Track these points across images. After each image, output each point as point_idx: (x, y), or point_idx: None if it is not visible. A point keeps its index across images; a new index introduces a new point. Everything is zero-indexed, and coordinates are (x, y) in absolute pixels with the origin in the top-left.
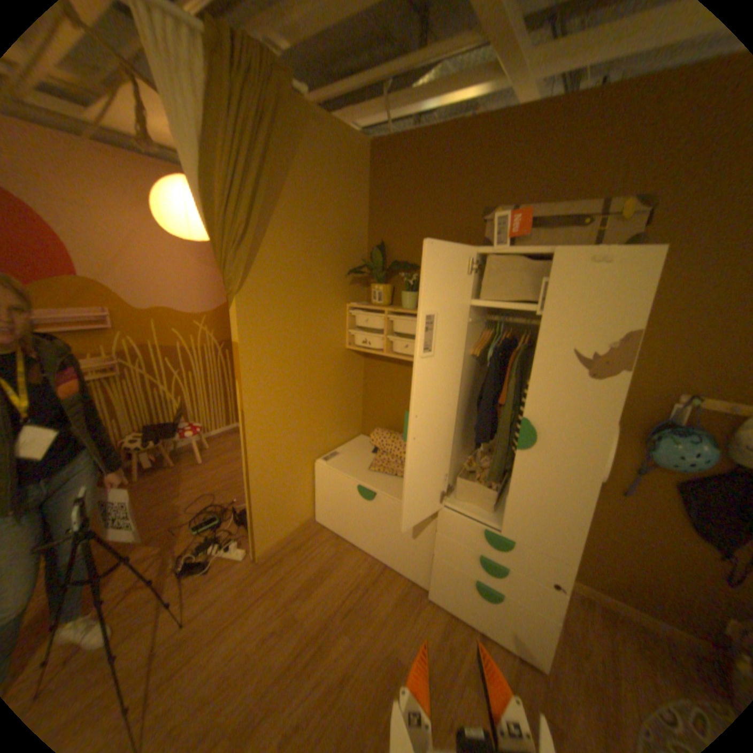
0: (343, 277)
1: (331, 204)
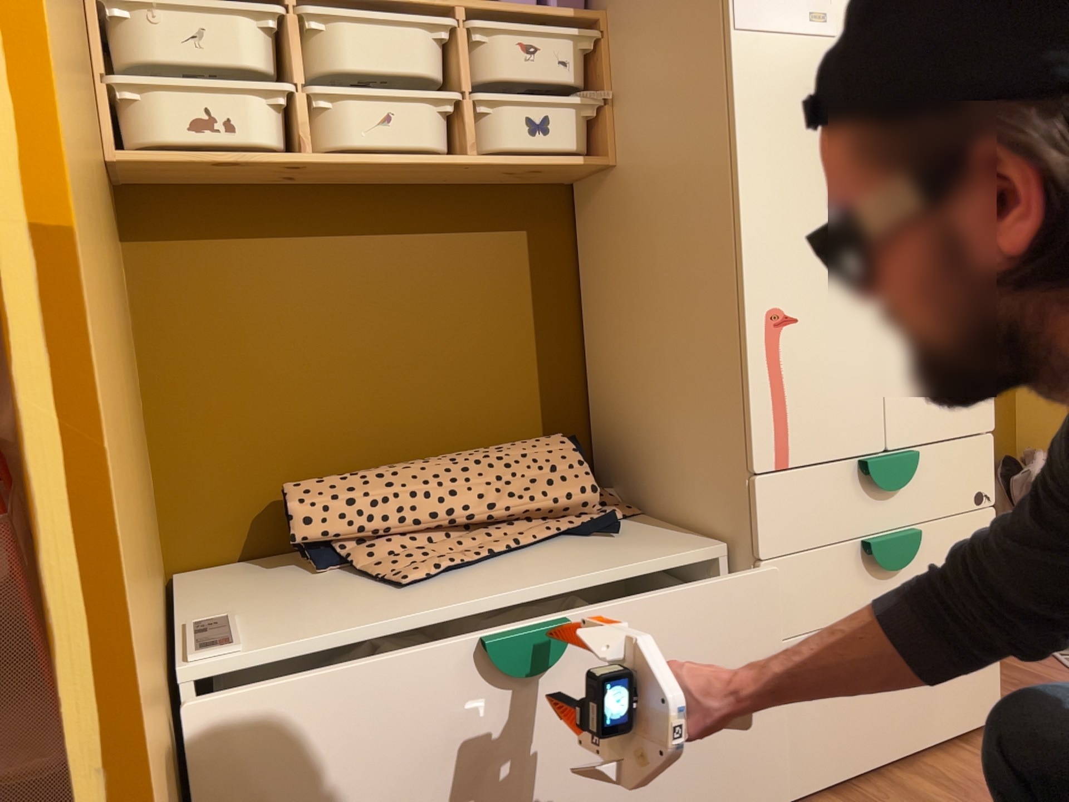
0: None
1: None
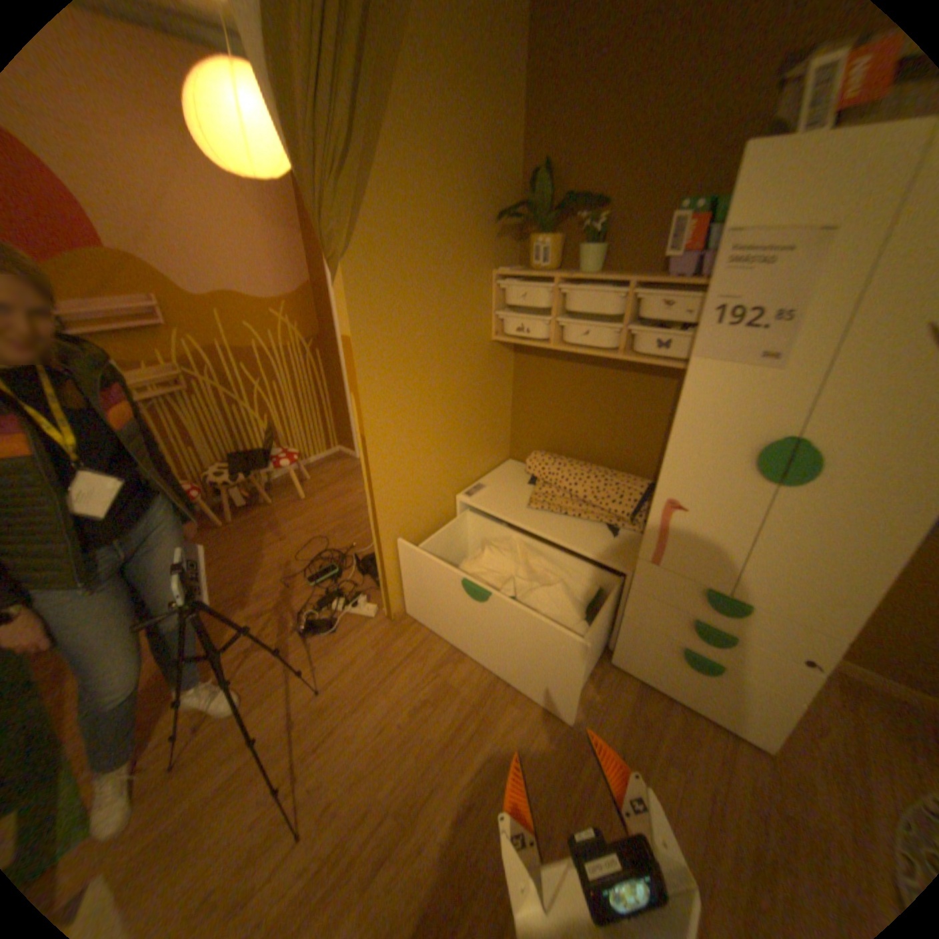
0: (486, 225)
1: (470, 91)
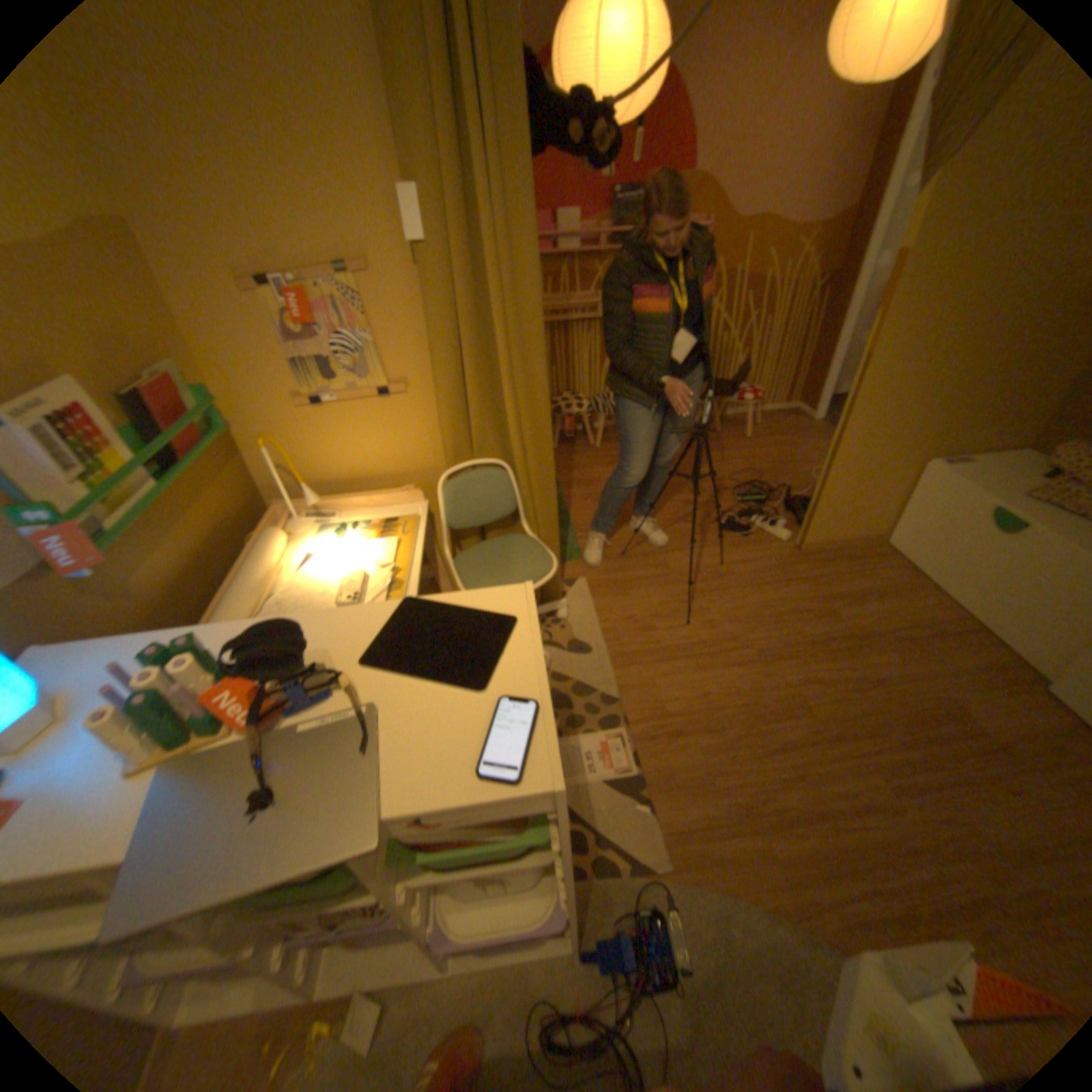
0: None
1: None
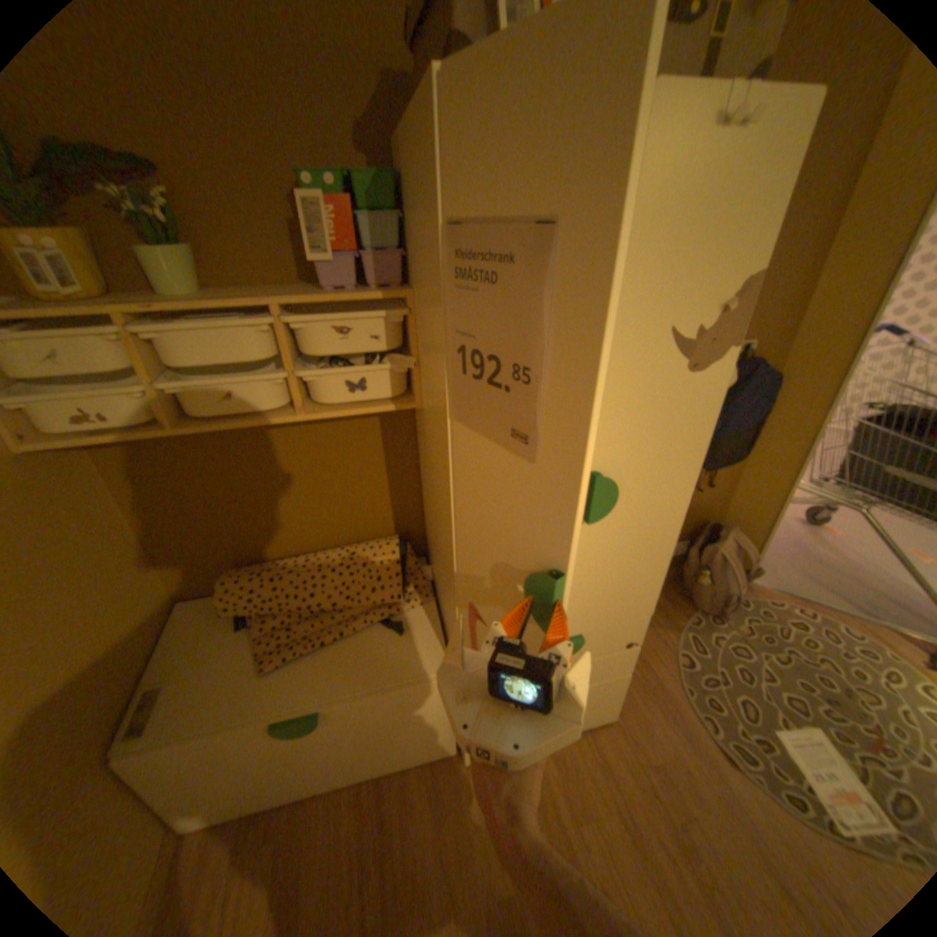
0: None
1: None
